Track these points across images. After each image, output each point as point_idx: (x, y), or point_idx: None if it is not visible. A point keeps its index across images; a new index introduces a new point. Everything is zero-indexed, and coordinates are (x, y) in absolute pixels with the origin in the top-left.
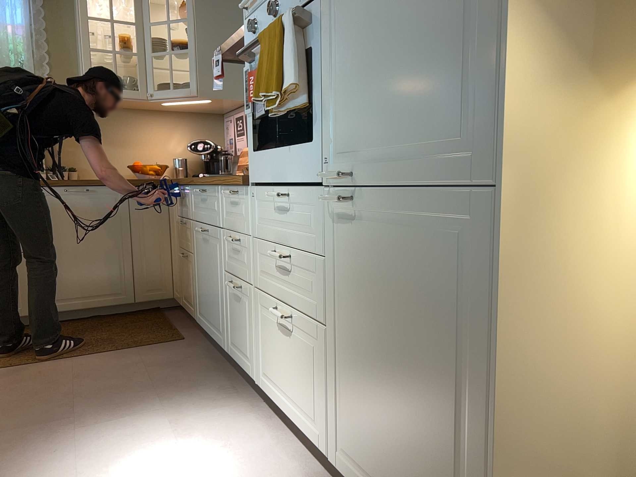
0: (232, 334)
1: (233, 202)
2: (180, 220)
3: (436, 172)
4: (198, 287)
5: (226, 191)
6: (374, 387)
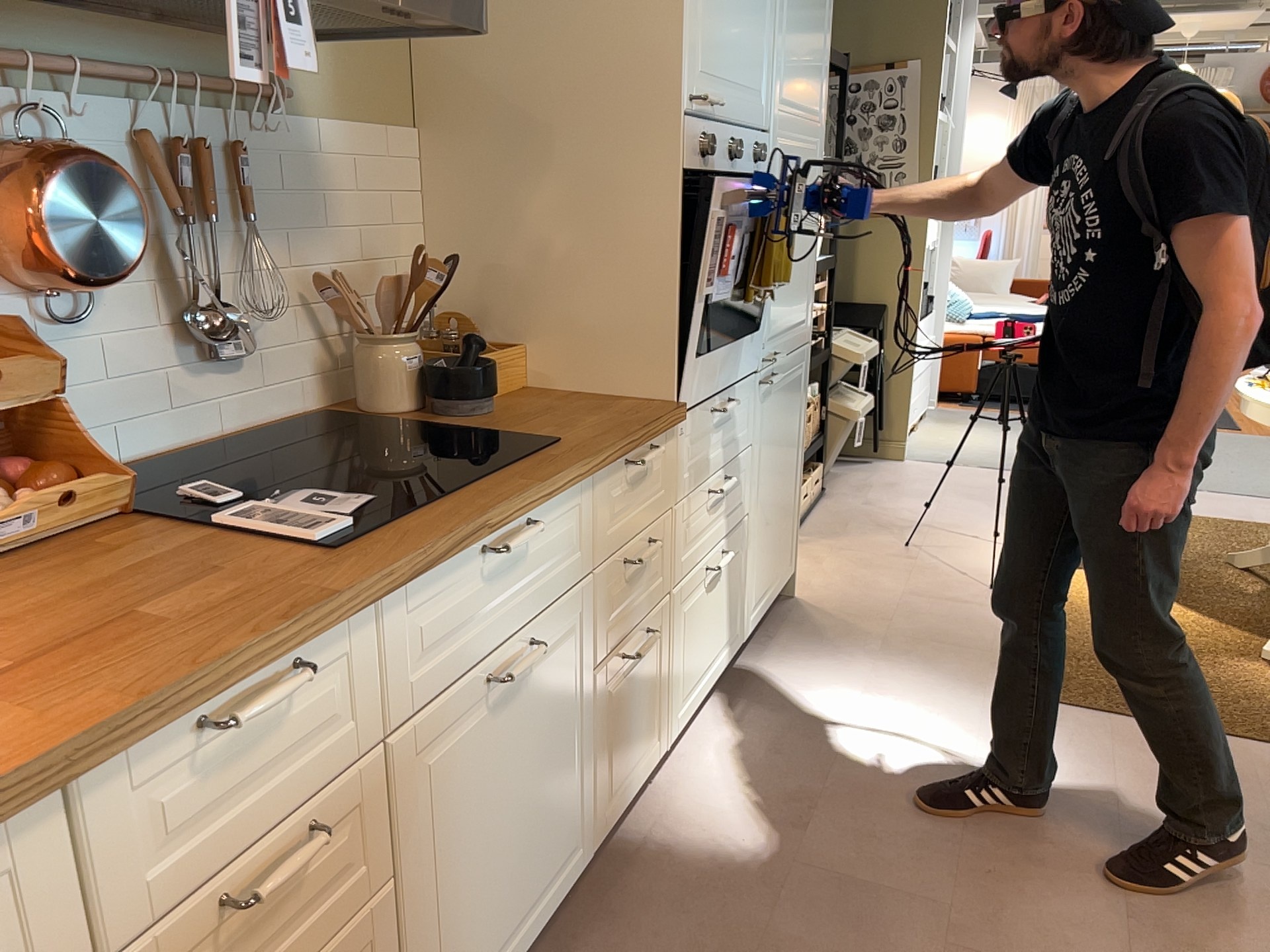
0: (615, 768)
1: (633, 476)
2: (195, 917)
3: (796, 340)
4: (439, 935)
5: (618, 466)
6: (769, 514)
